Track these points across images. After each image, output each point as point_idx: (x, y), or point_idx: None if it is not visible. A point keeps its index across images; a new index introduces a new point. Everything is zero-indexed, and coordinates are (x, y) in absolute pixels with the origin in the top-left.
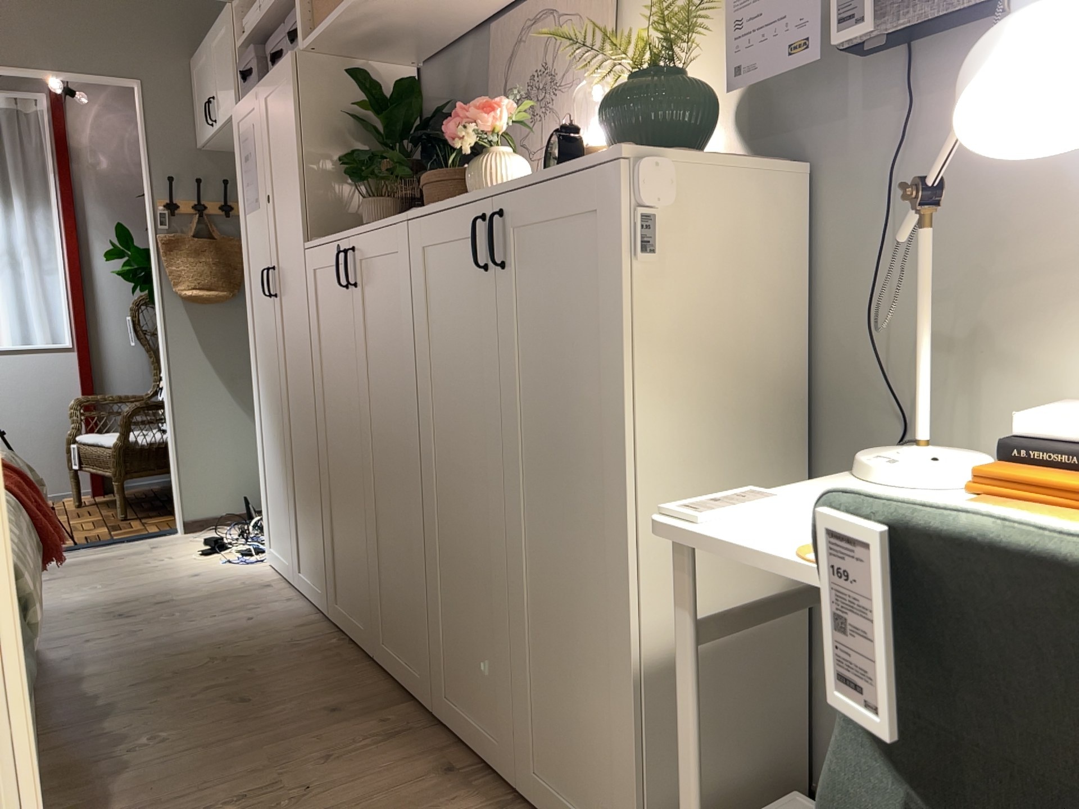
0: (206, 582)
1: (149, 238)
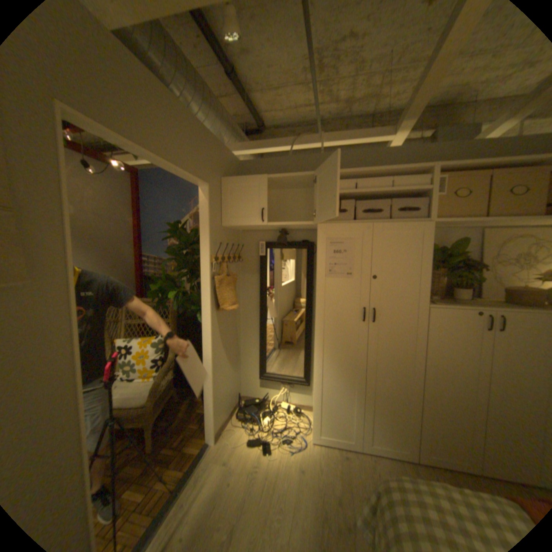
0: (320, 474)
1: (202, 277)
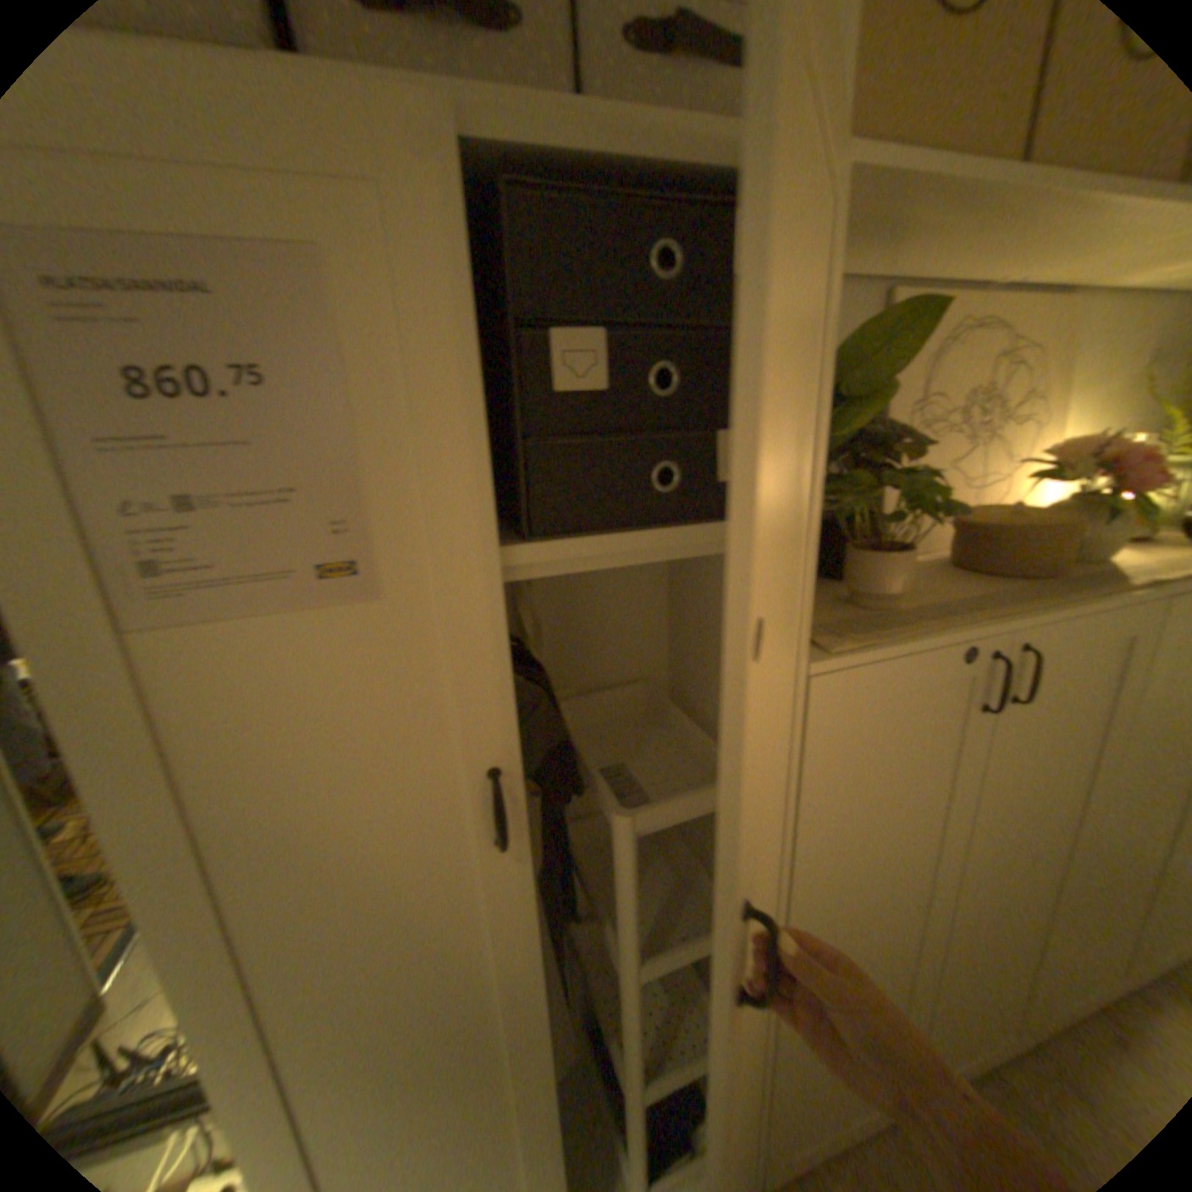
0: None
1: None
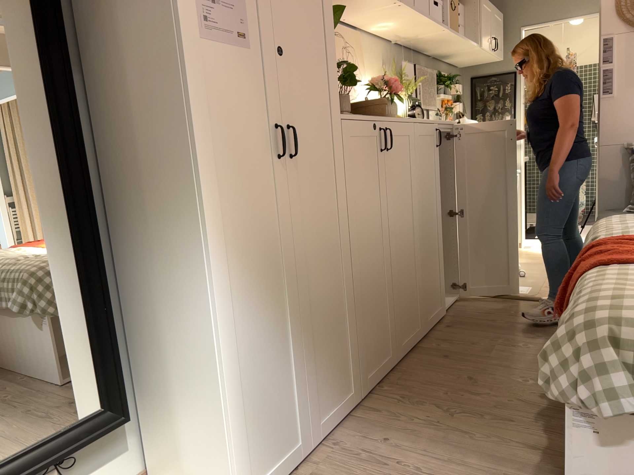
0: None
1: None
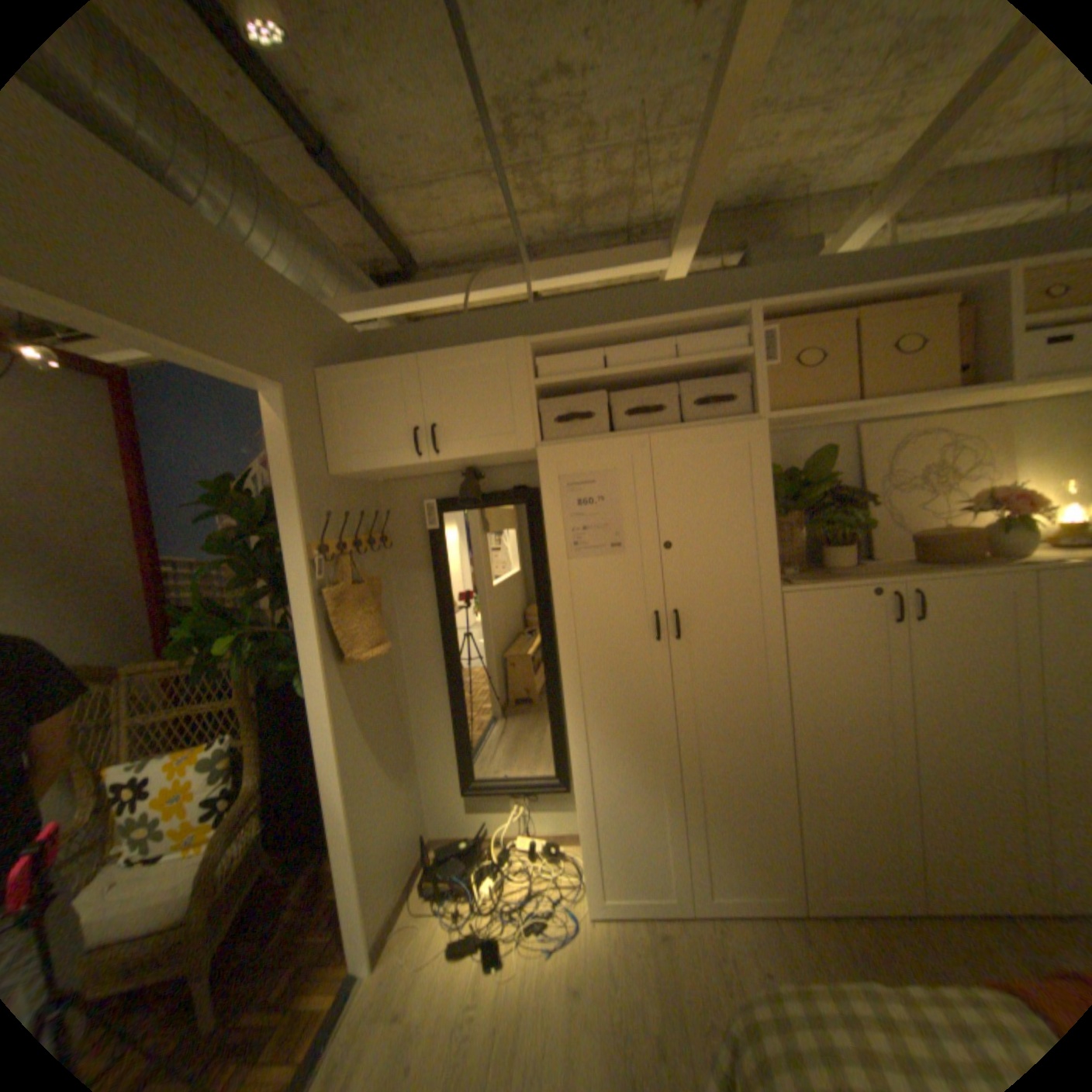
0: (611, 989)
1: (293, 595)
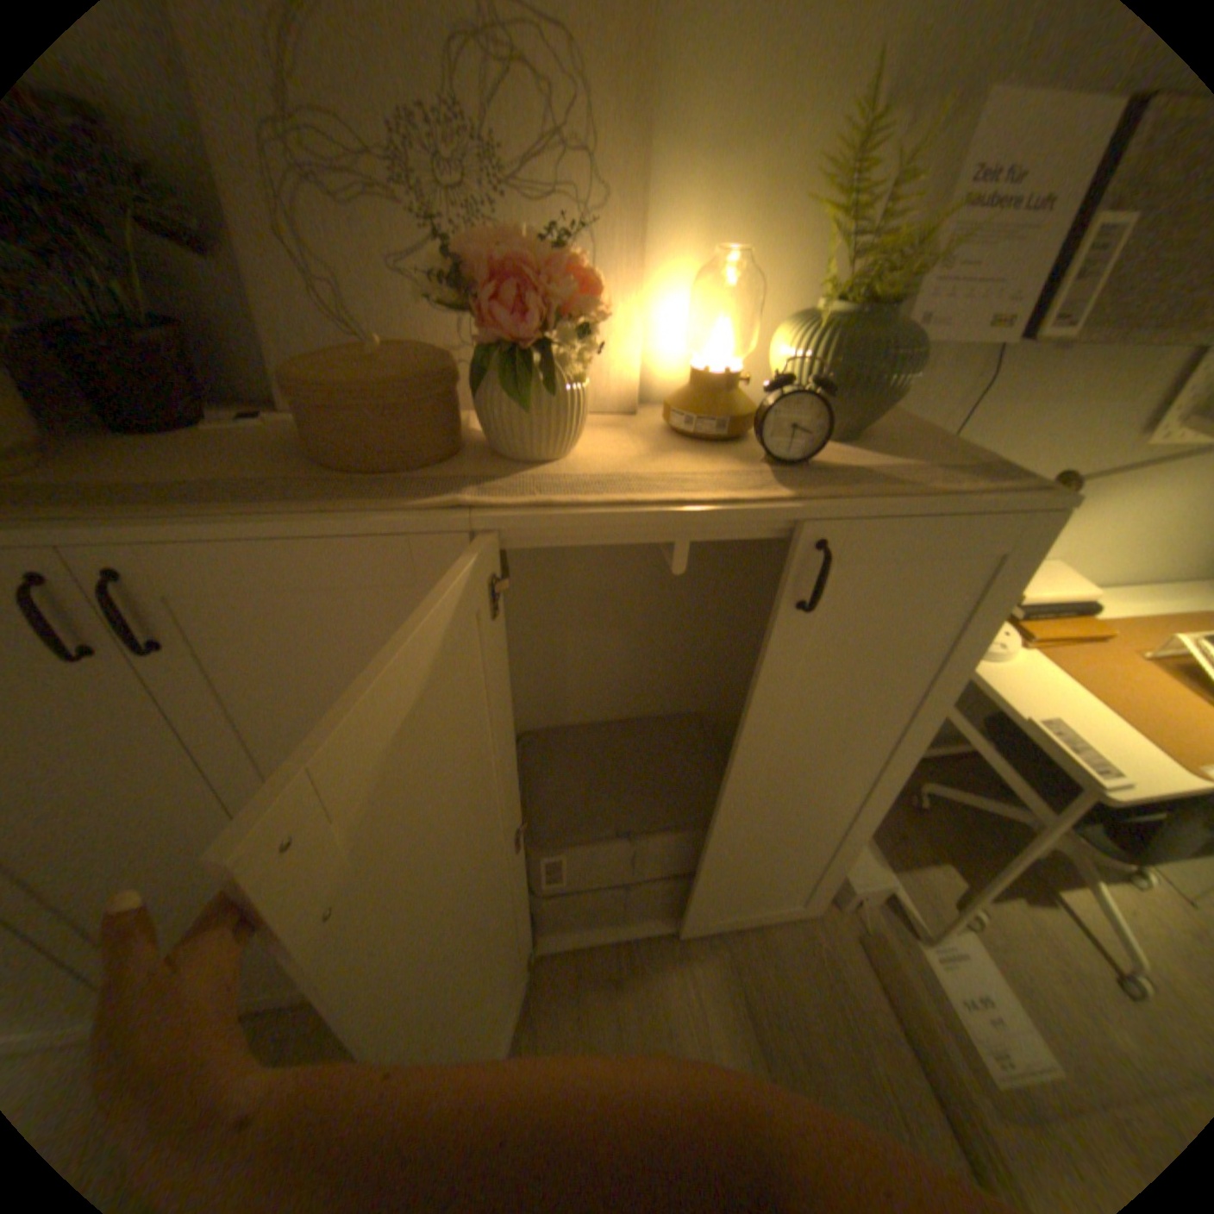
0: None
1: None
